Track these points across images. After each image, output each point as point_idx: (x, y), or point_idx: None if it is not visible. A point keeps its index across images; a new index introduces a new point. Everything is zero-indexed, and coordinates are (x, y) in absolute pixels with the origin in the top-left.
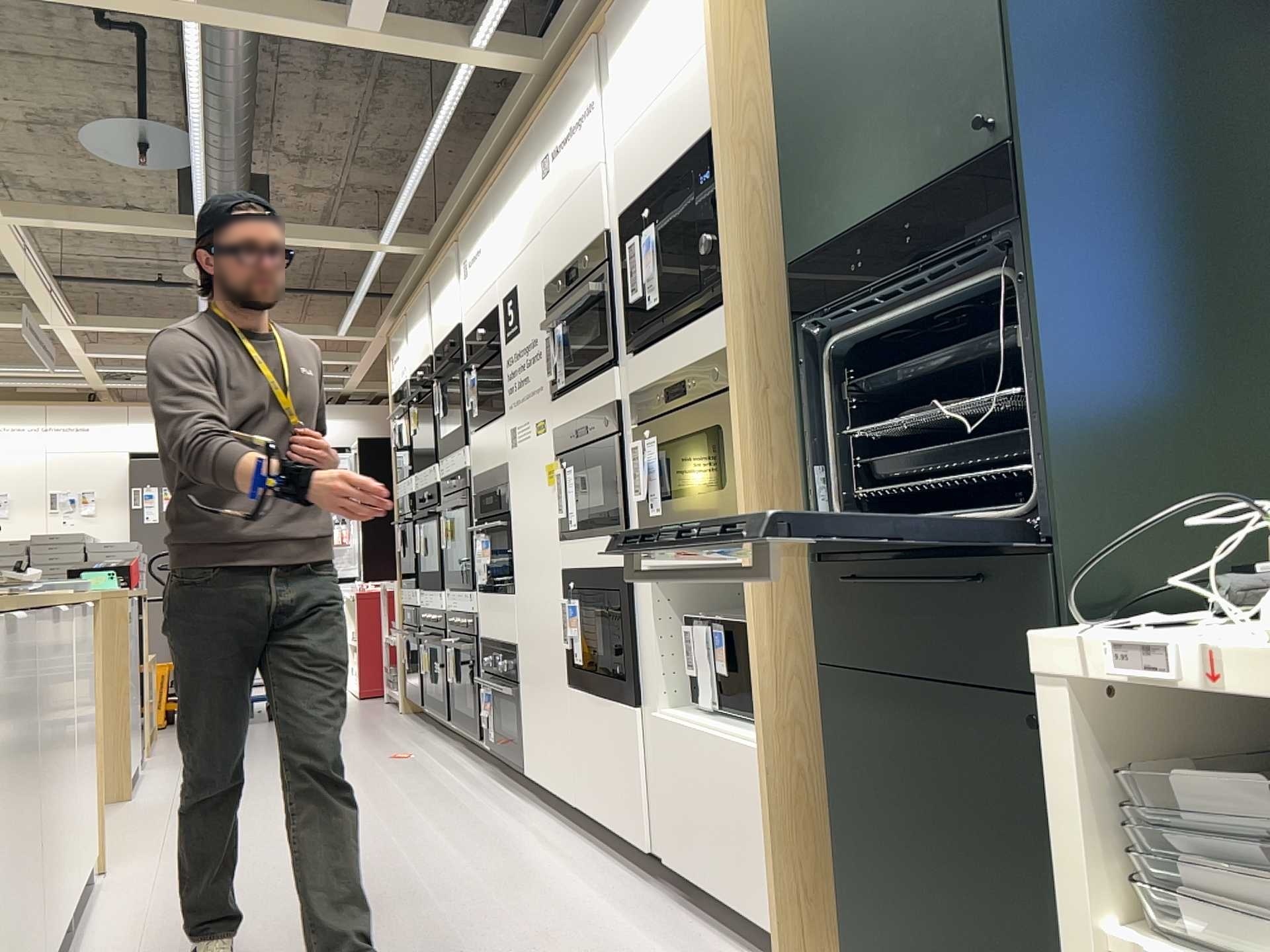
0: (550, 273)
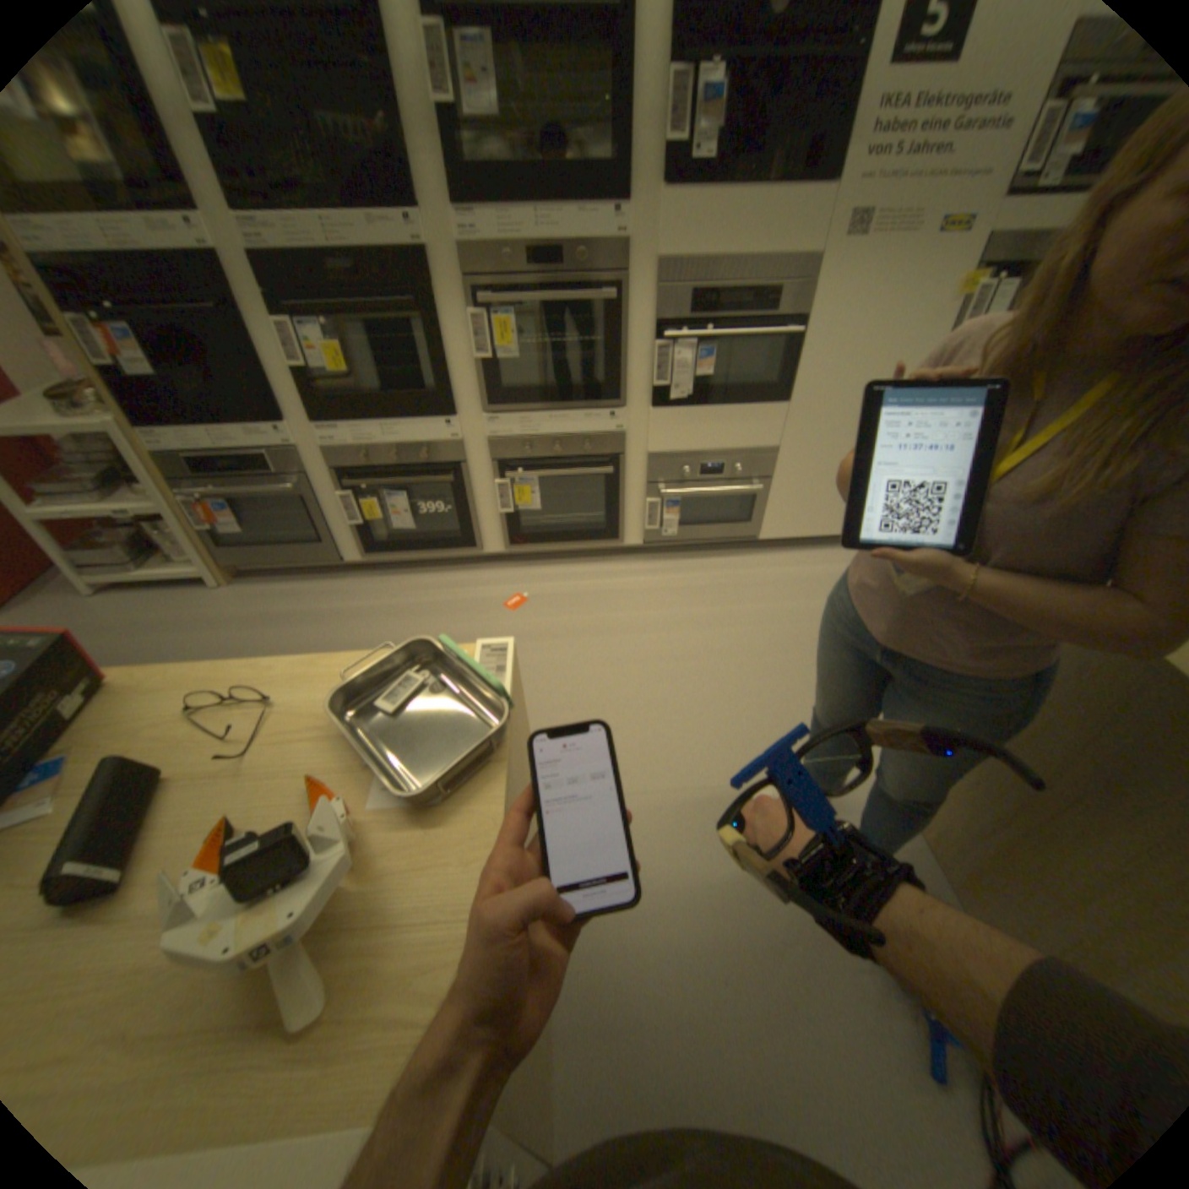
0: None
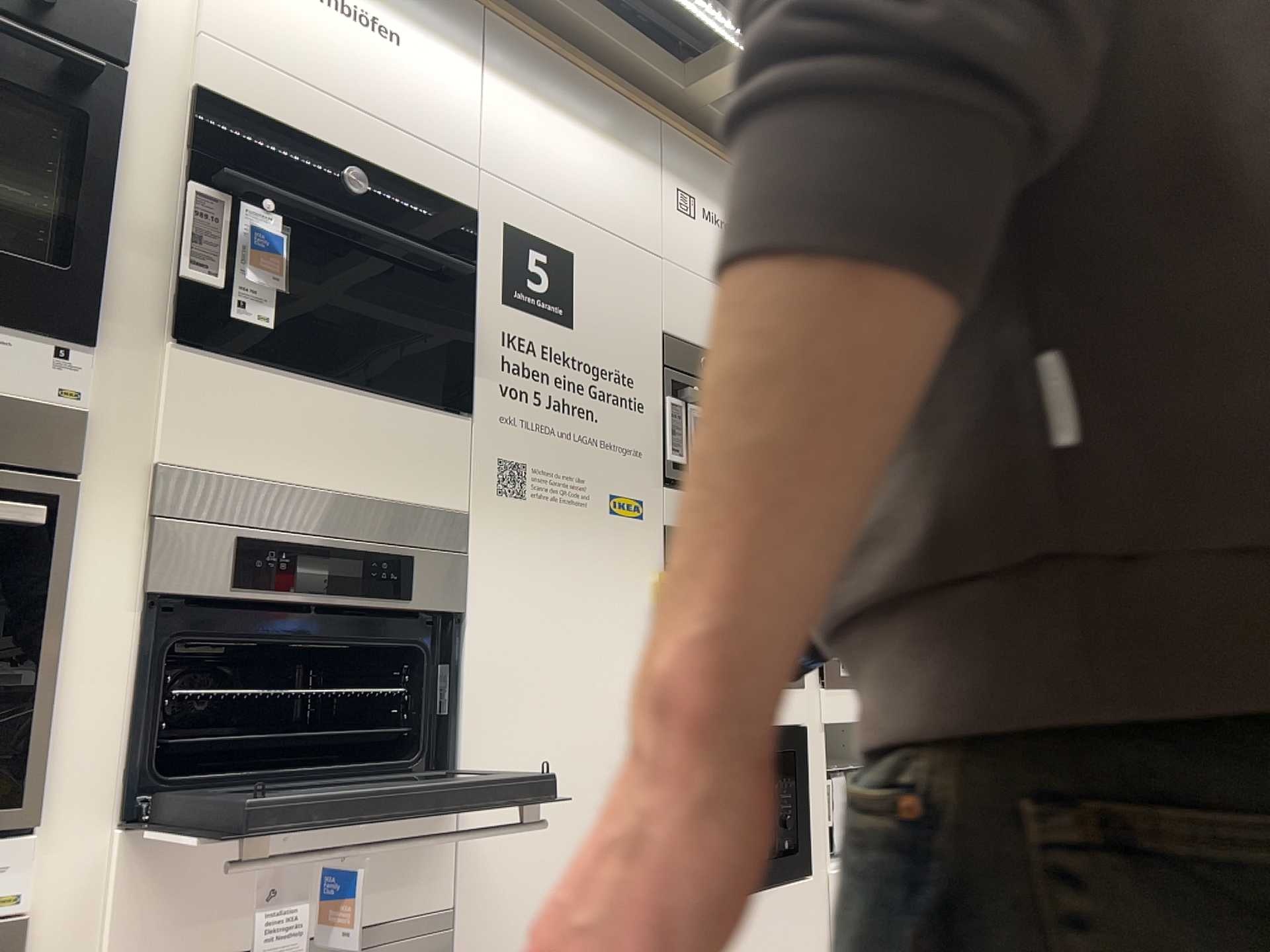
0: (683, 330)
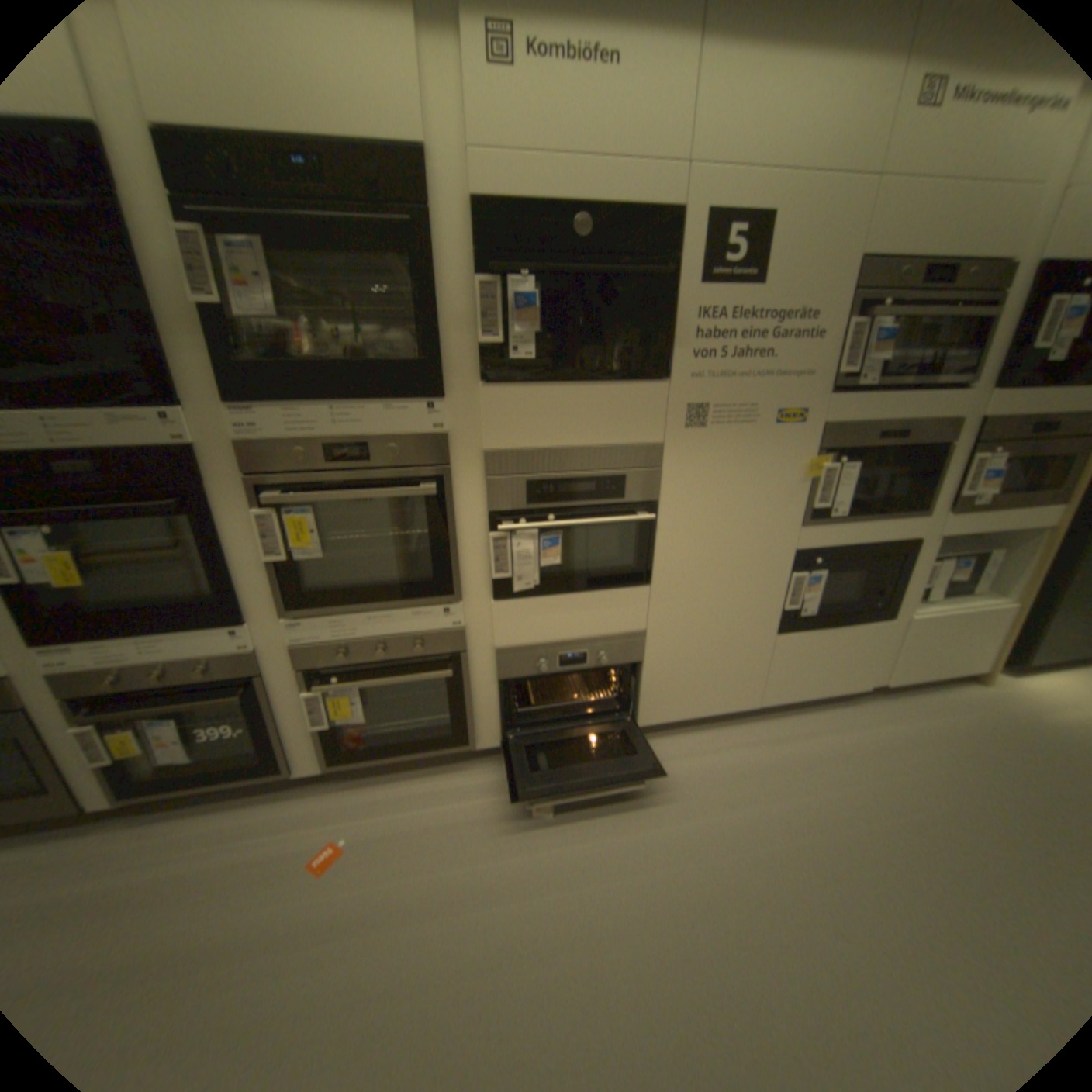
0: (889, 246)
